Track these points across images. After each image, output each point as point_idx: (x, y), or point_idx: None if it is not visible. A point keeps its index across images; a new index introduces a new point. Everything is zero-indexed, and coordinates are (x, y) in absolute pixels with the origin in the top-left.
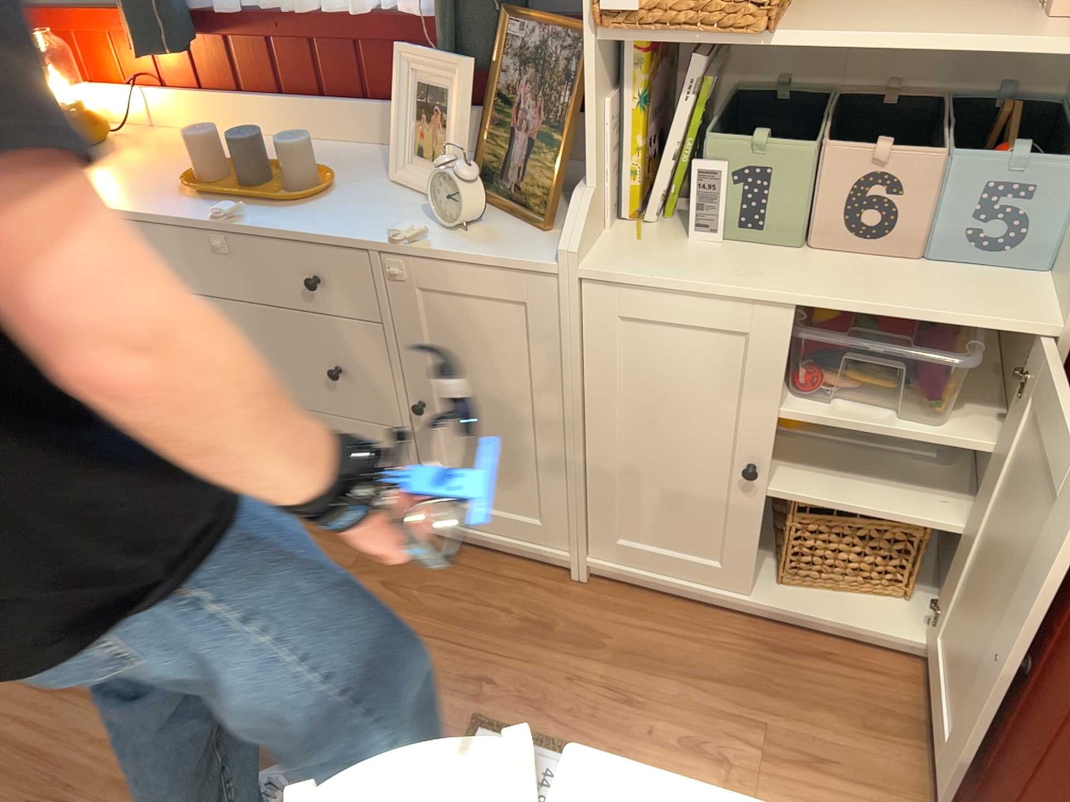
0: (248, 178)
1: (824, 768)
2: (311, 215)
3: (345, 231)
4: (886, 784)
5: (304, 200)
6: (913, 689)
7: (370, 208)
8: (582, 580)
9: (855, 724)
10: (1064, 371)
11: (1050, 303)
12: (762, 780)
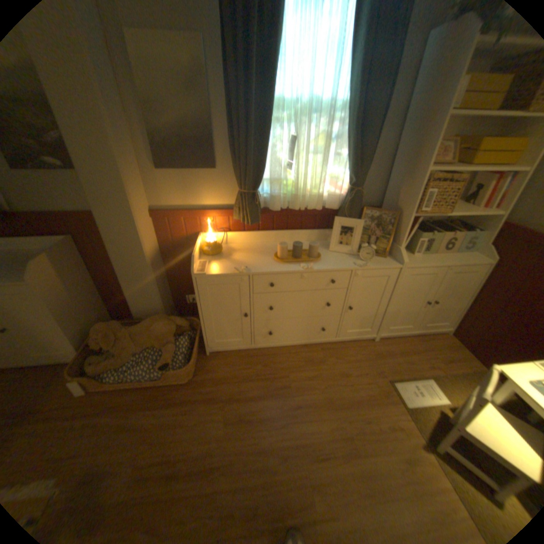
0: (295, 254)
1: (456, 363)
2: (323, 262)
3: (339, 265)
4: (467, 361)
5: (319, 258)
6: (452, 341)
7: (334, 258)
8: (377, 341)
9: (452, 352)
10: (495, 269)
11: (488, 257)
12: (450, 370)
